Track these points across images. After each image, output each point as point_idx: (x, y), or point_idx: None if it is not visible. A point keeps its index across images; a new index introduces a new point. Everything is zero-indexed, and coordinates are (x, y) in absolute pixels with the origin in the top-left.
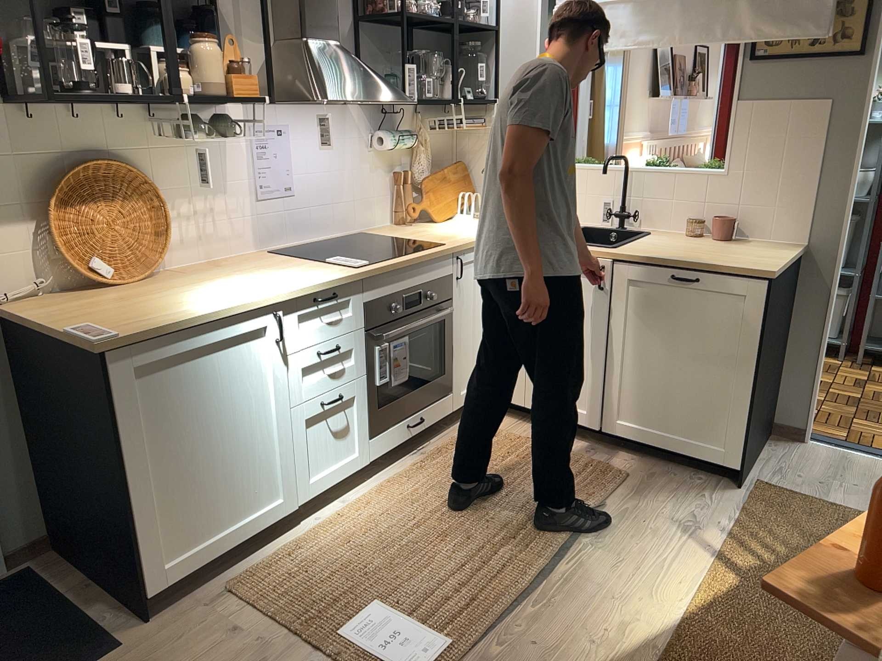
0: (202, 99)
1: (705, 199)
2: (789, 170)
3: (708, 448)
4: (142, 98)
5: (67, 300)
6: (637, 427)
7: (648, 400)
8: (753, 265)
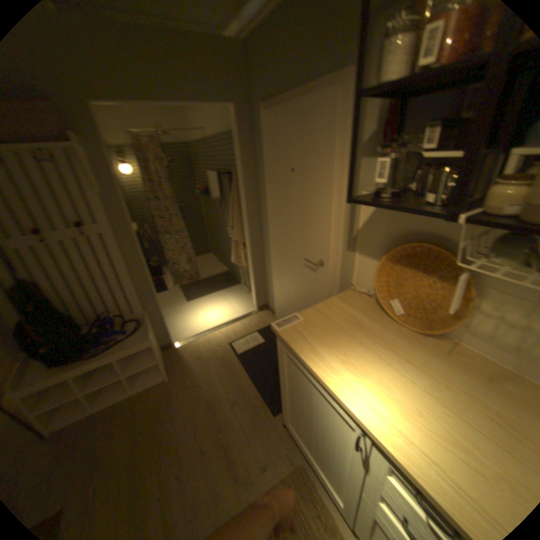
0: (492, 222)
1: None
2: None
3: None
4: (411, 209)
5: (362, 306)
6: None
7: None
8: None
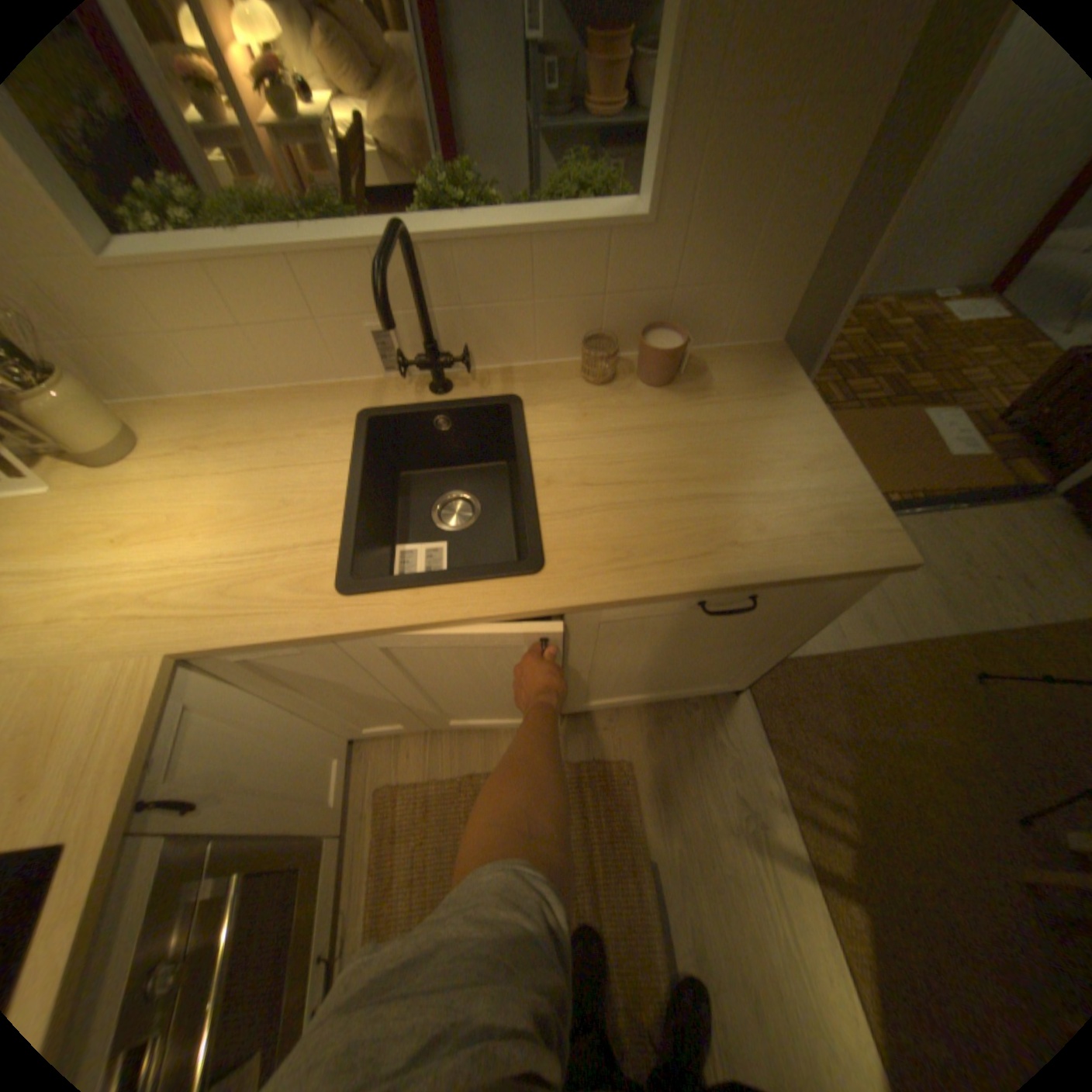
0: None
1: (600, 291)
2: (785, 197)
3: (702, 693)
4: None
5: None
6: (606, 704)
7: (624, 688)
8: (853, 544)
